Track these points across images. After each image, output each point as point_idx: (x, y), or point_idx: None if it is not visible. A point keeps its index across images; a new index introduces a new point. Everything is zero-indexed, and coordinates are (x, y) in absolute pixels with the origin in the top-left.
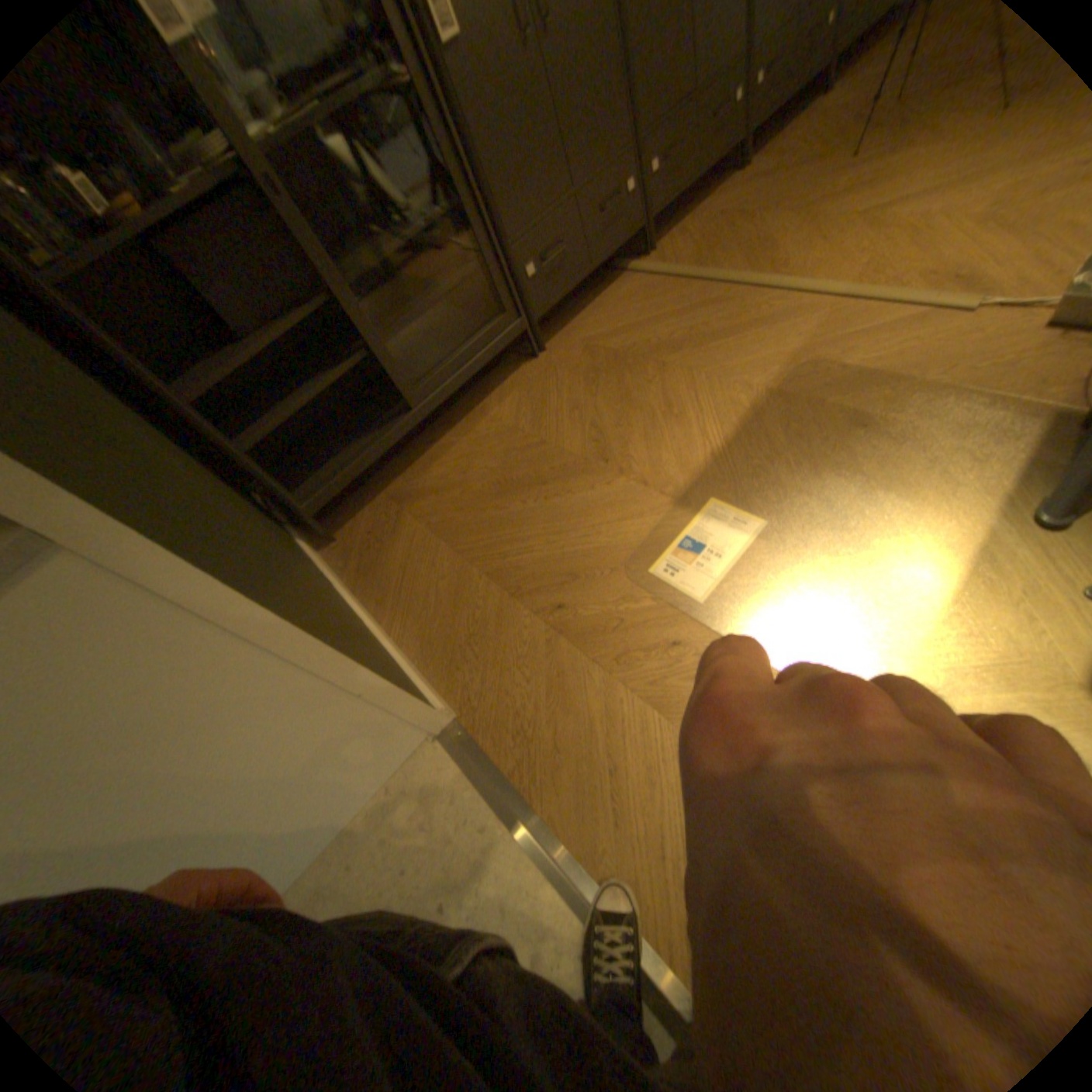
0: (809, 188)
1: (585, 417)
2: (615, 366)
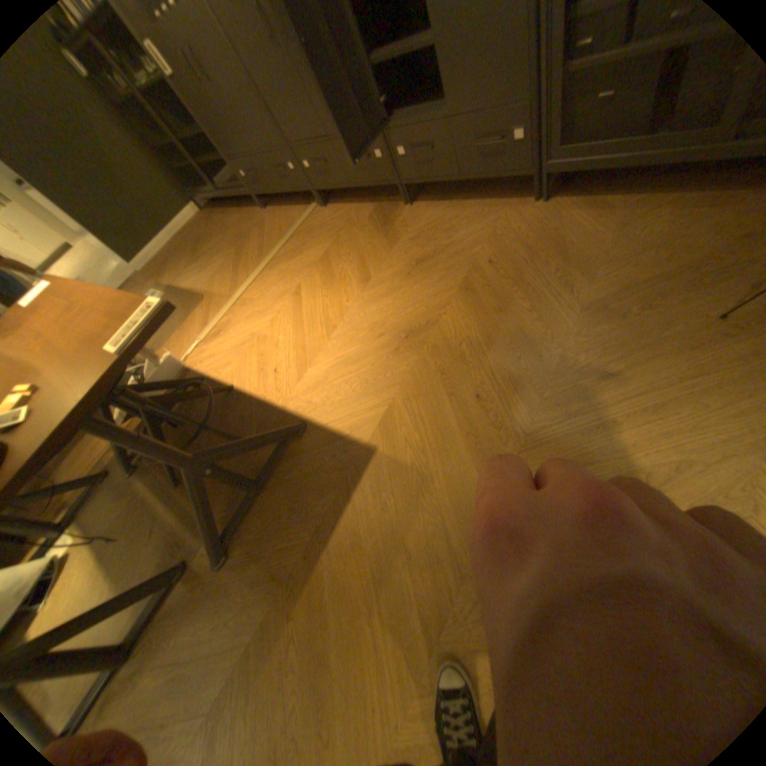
0: (344, 253)
1: (216, 245)
2: (238, 239)
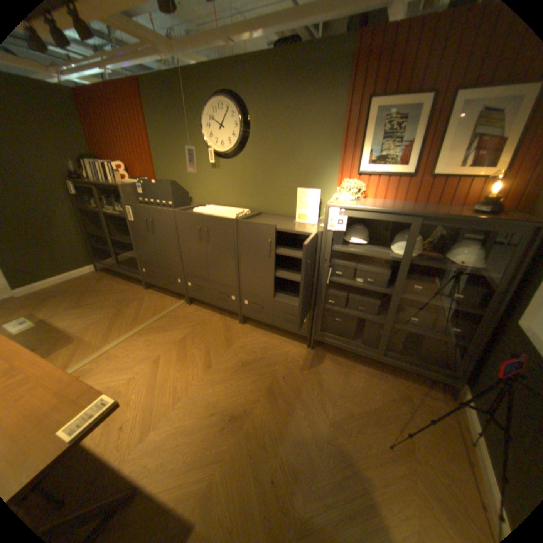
0: (196, 341)
1: (100, 301)
2: (120, 303)
